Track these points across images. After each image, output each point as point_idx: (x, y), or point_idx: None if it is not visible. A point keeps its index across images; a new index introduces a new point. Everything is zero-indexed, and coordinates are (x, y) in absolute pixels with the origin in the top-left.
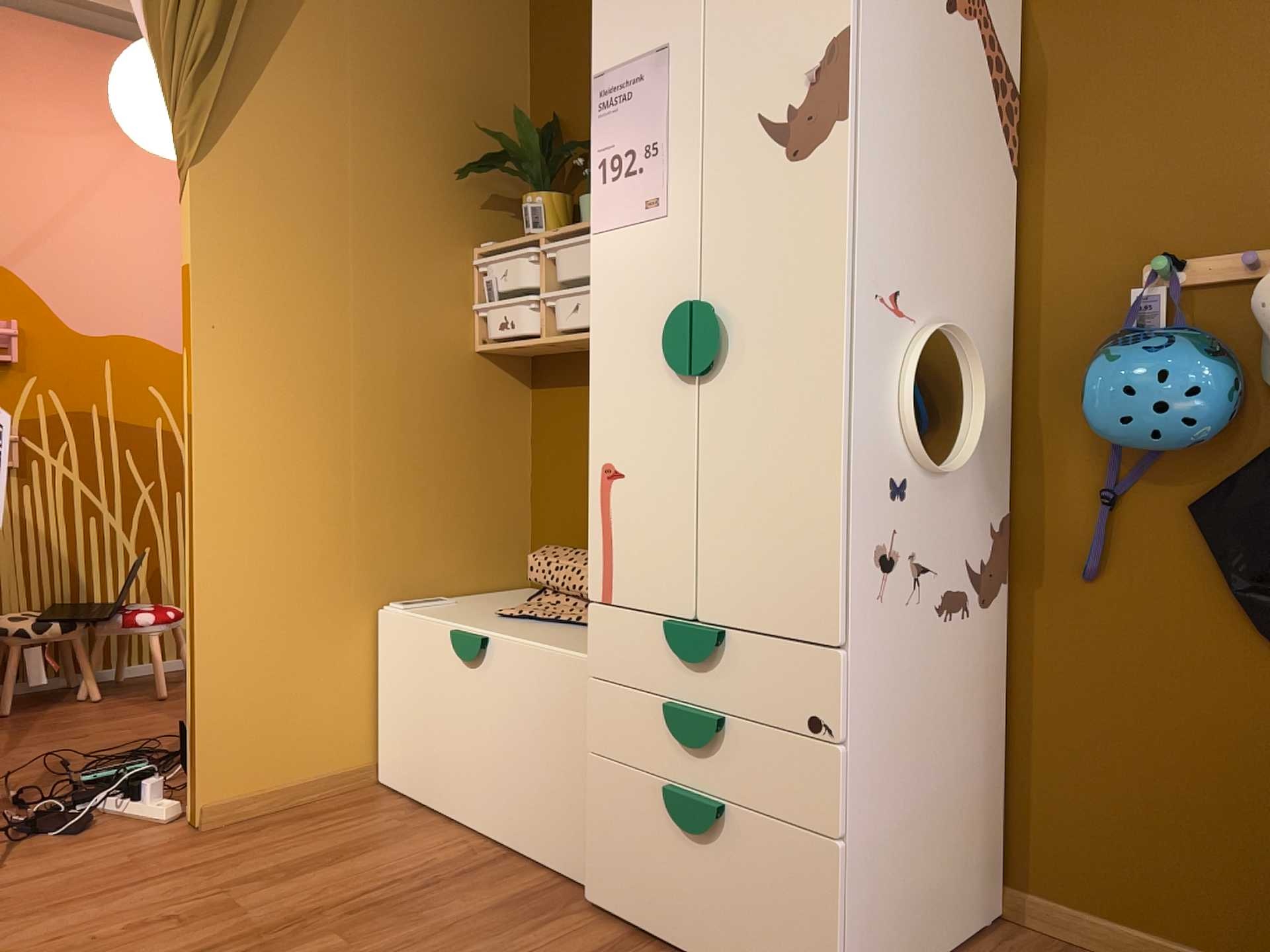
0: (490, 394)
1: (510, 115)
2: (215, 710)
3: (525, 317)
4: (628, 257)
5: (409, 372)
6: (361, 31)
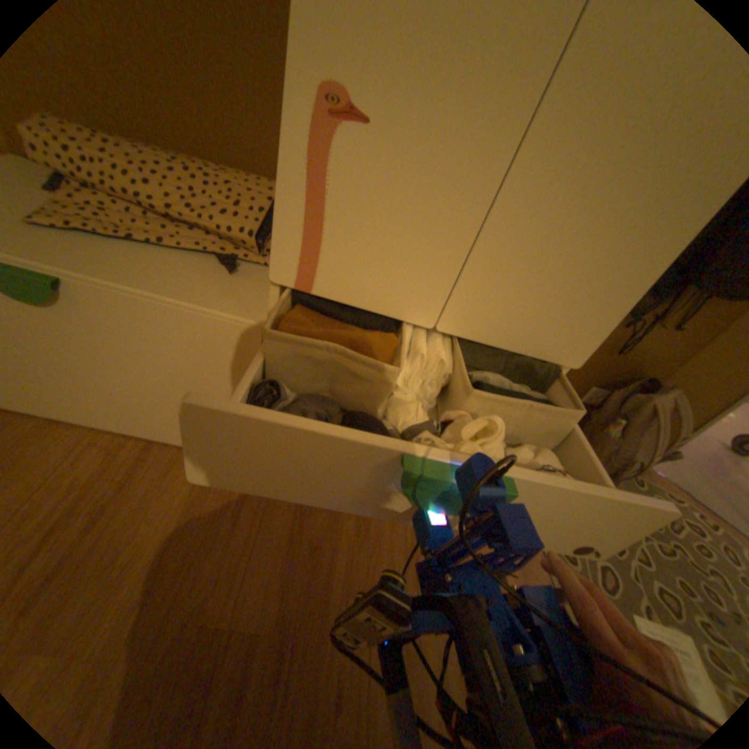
0: None
1: None
2: None
3: None
4: None
5: None
6: None
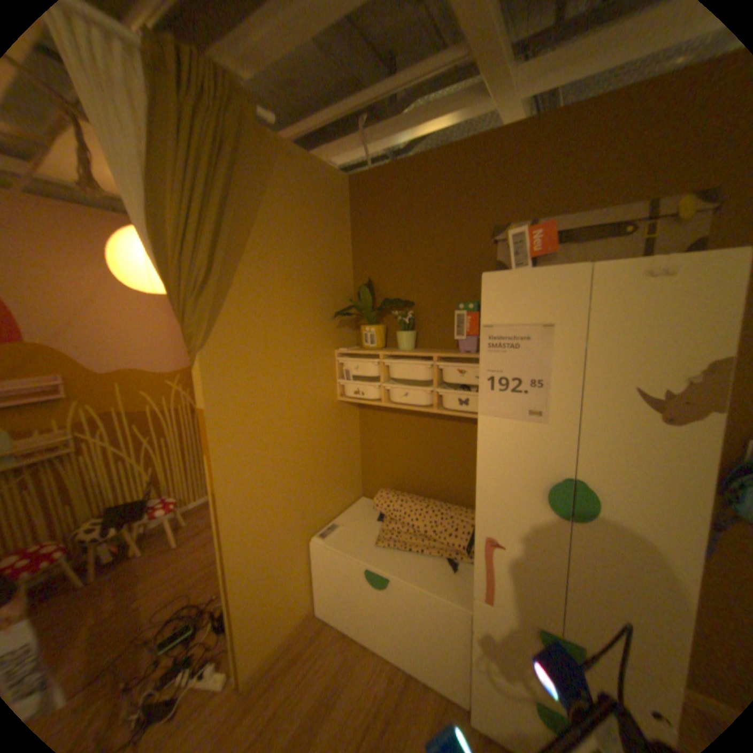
0: (346, 418)
1: (346, 278)
2: (247, 633)
3: (372, 390)
4: (513, 437)
5: (315, 423)
6: (280, 246)
